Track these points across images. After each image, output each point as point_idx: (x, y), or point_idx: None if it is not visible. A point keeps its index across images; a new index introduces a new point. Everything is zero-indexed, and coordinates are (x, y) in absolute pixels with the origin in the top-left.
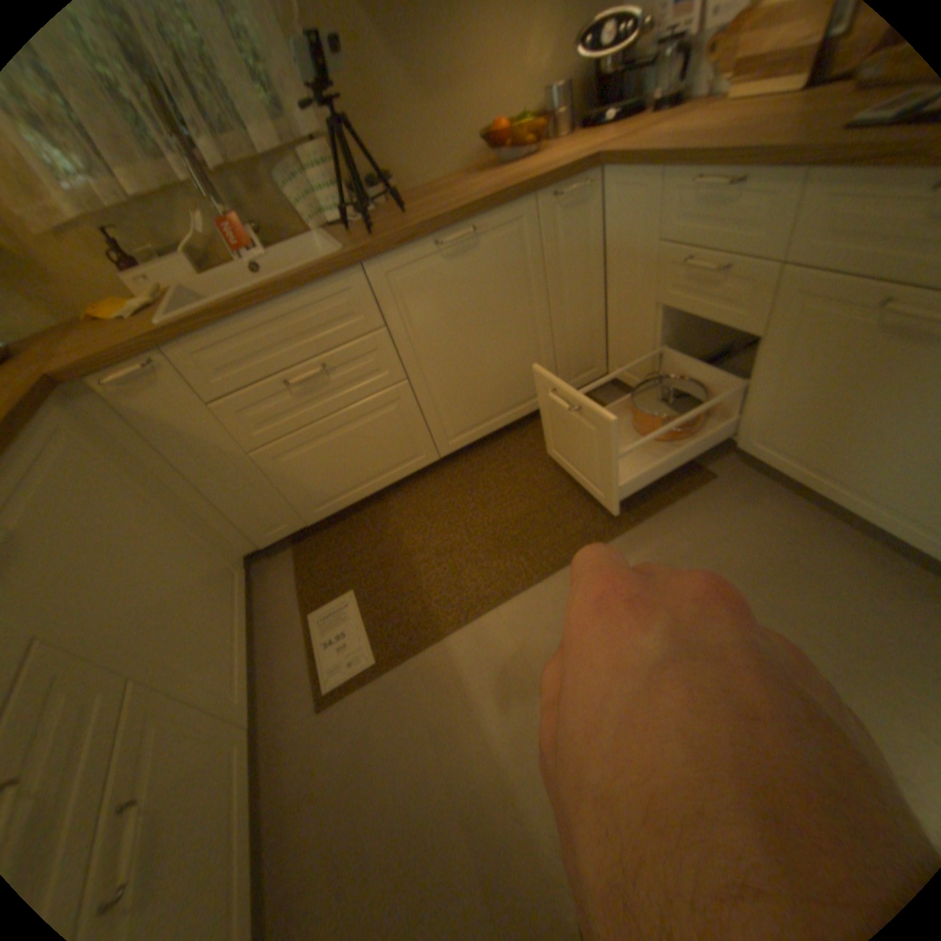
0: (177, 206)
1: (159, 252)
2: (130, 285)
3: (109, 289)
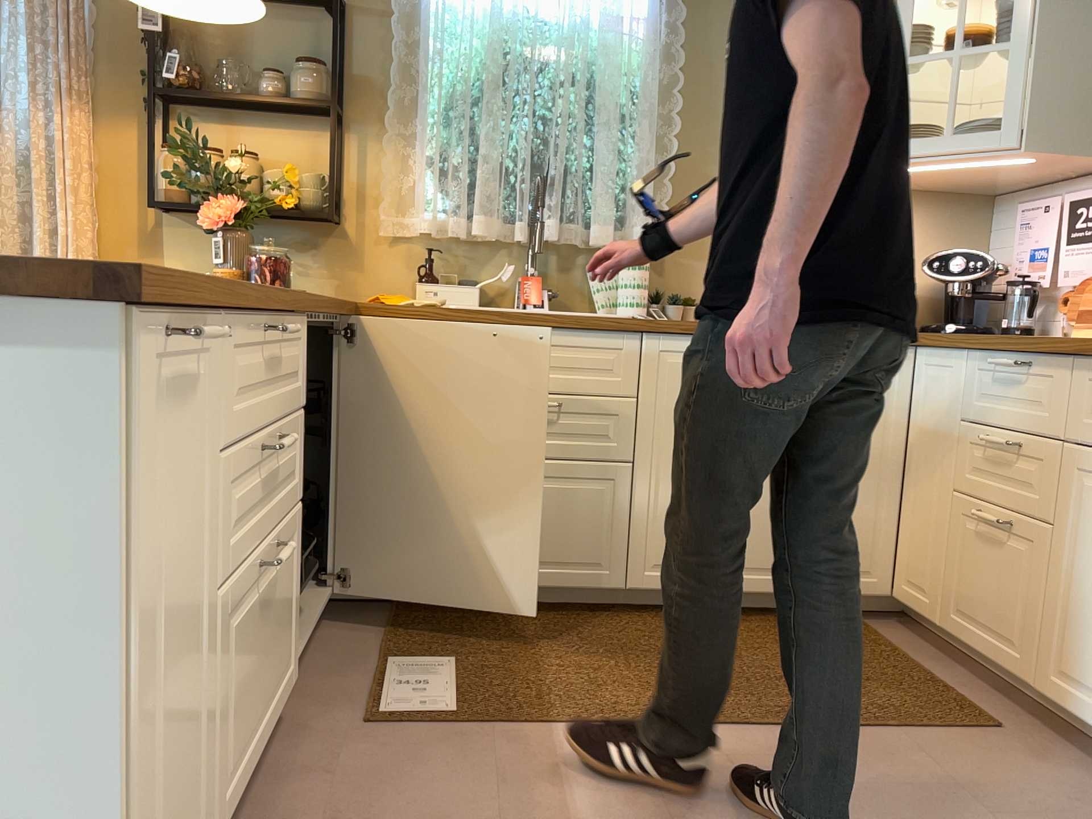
0: (496, 257)
1: (461, 280)
2: (420, 294)
3: (397, 293)
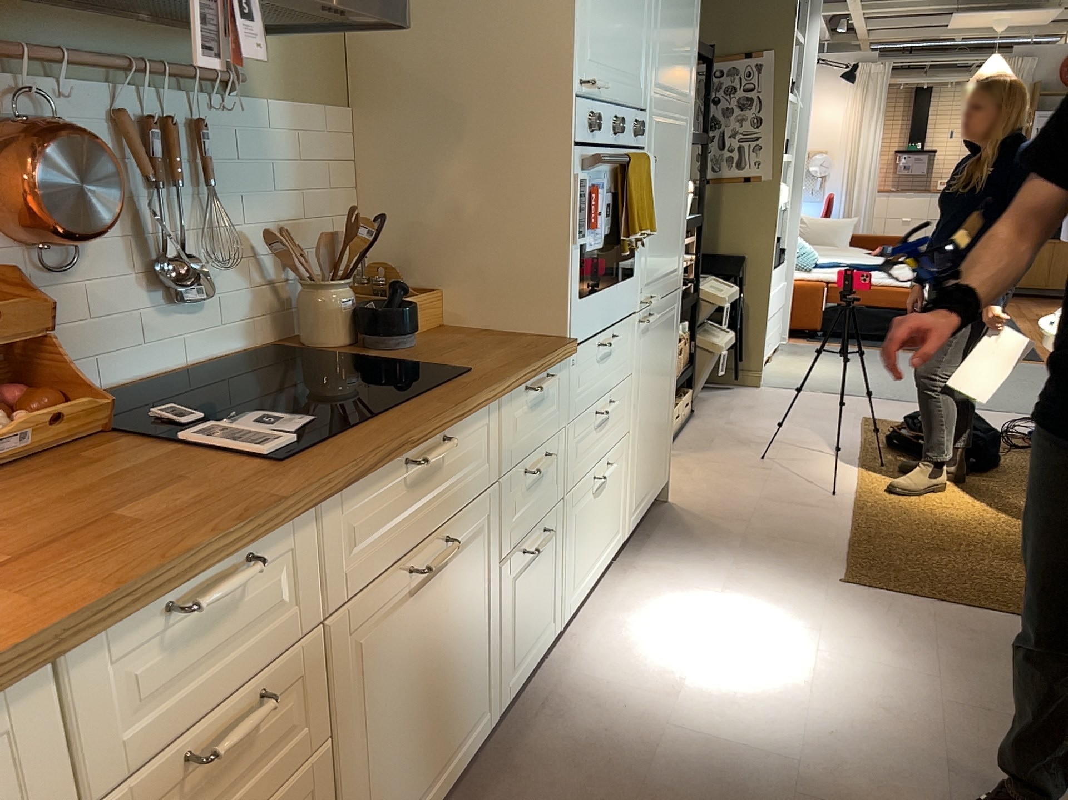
0: None
1: None
2: None
3: None
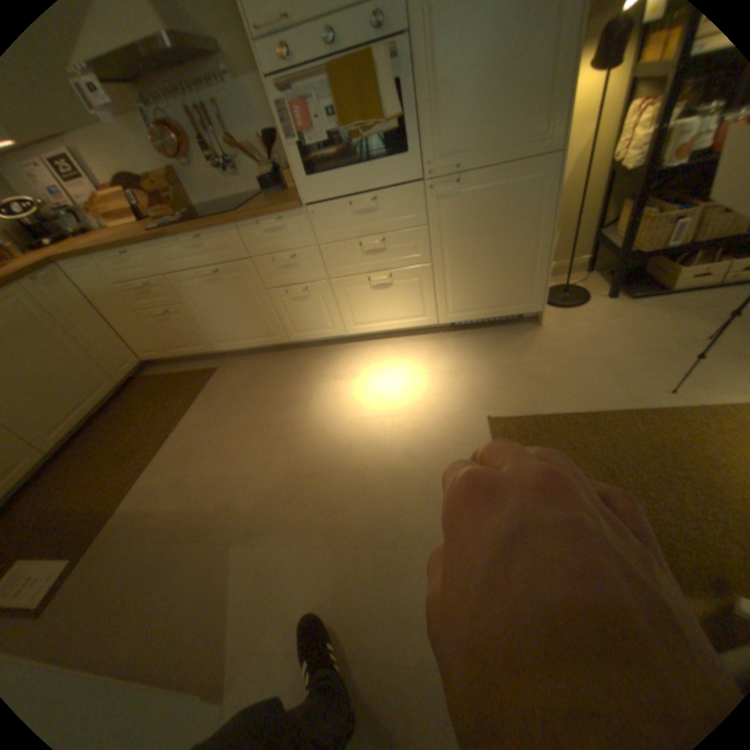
0: None
1: None
2: None
3: None
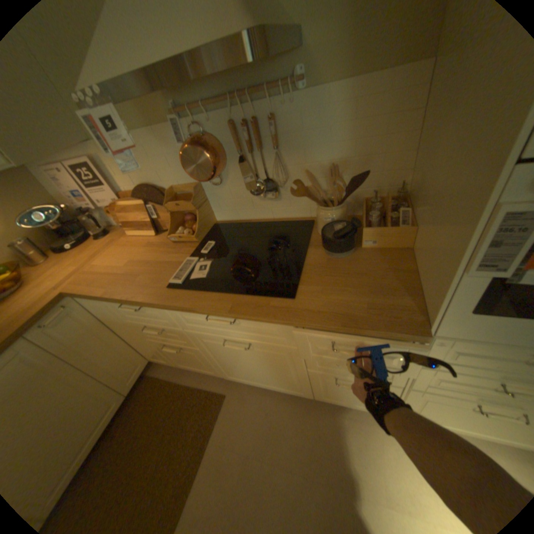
0: None
1: None
2: None
3: None
